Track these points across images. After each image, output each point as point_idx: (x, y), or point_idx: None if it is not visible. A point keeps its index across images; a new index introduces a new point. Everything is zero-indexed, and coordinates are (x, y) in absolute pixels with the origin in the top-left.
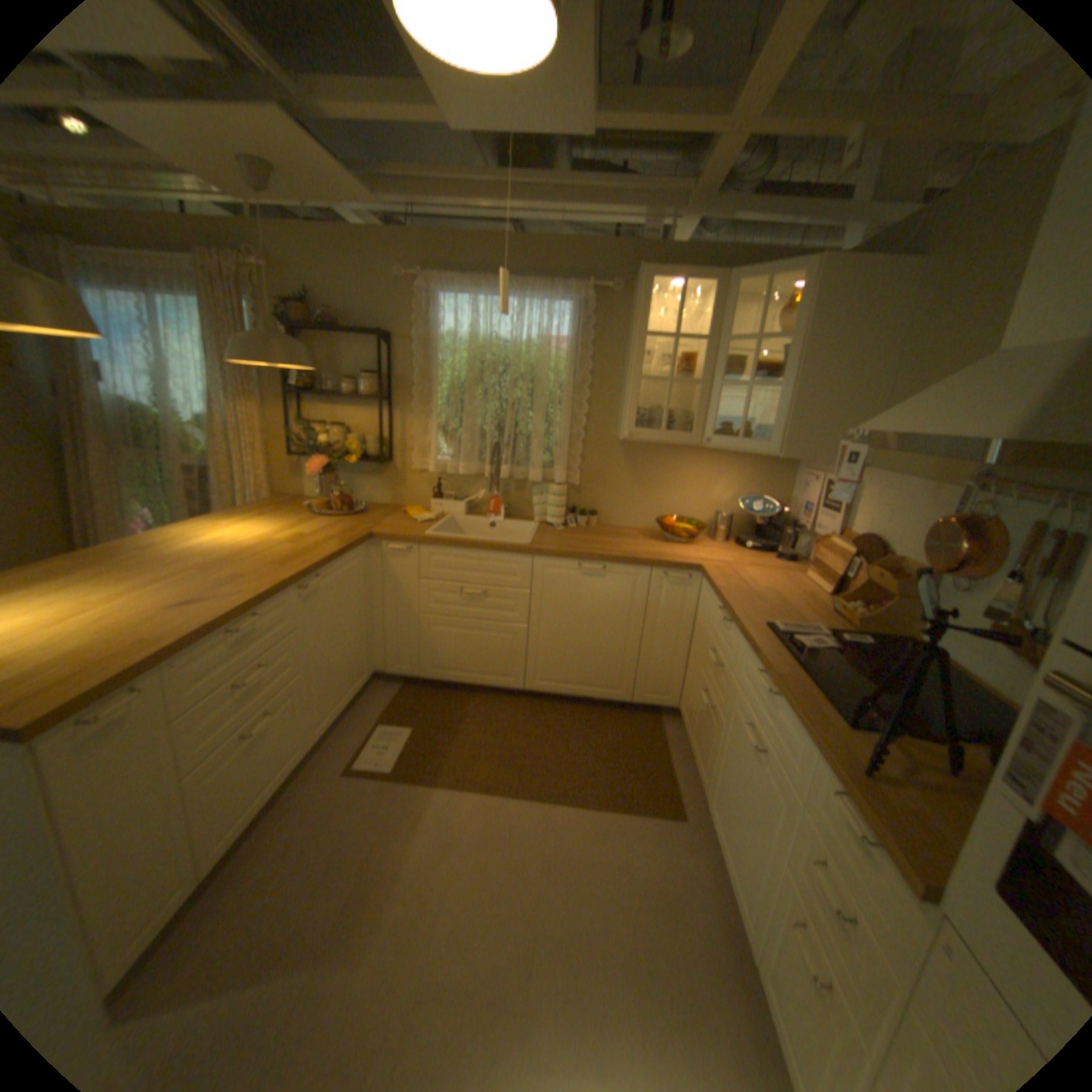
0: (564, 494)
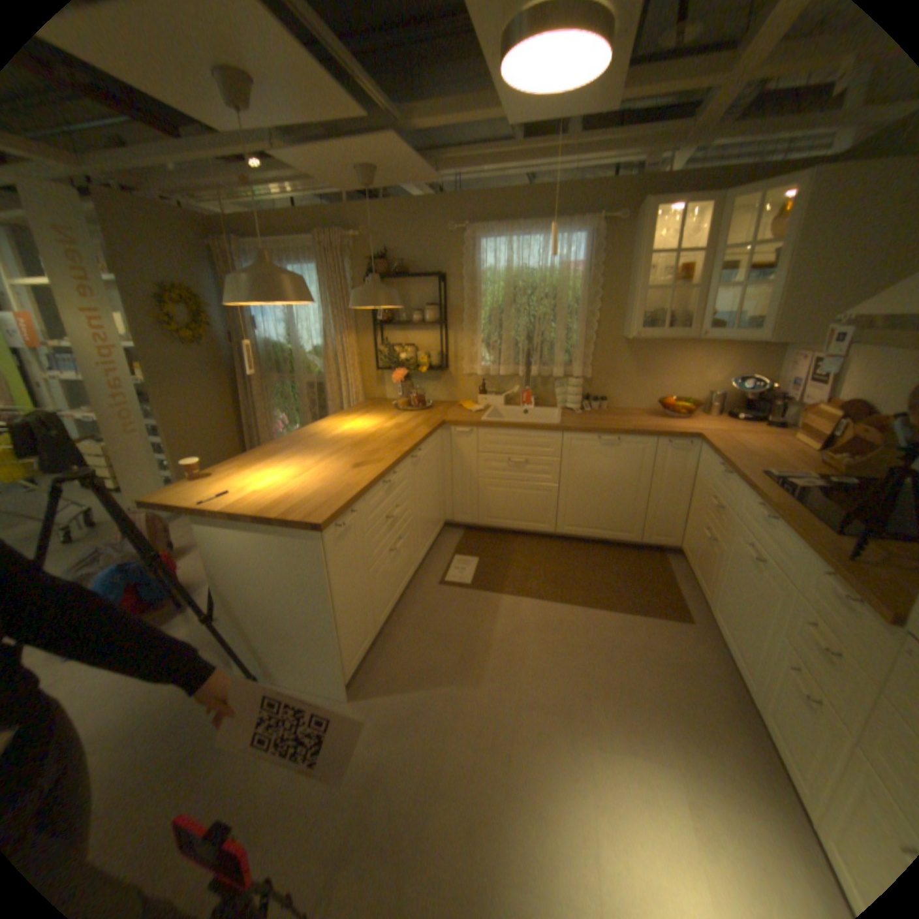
0: (580, 385)
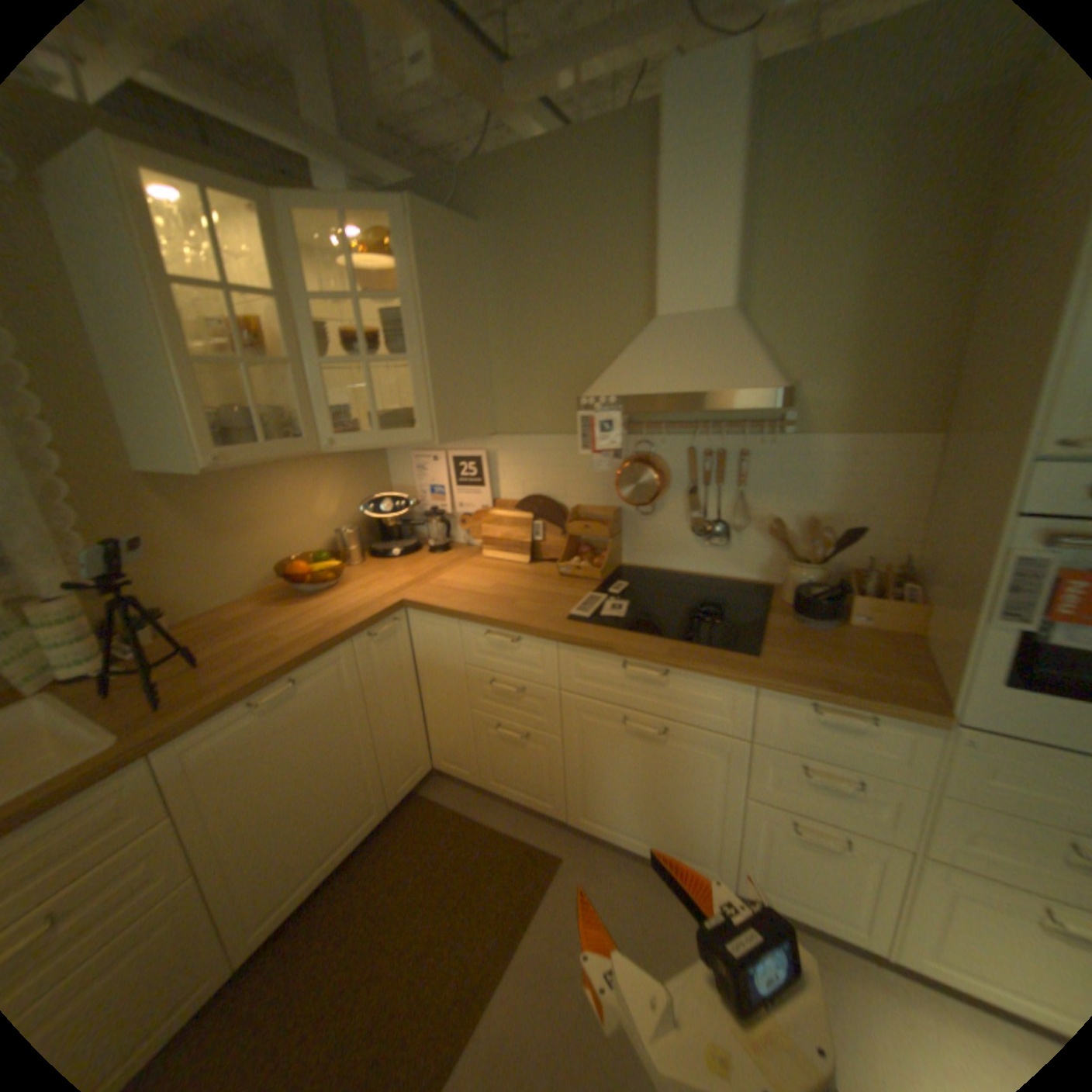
0: (84, 611)
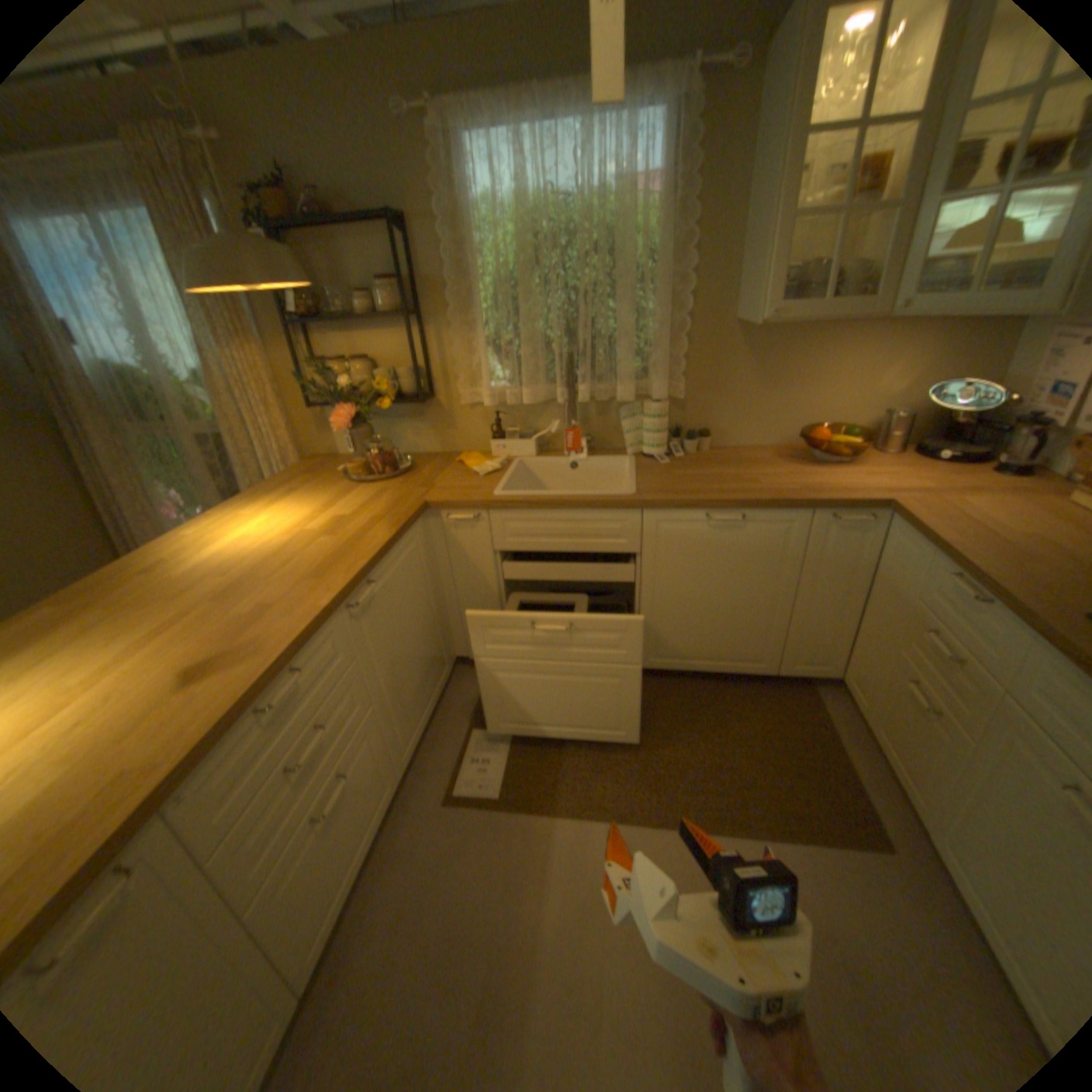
0: (666, 413)
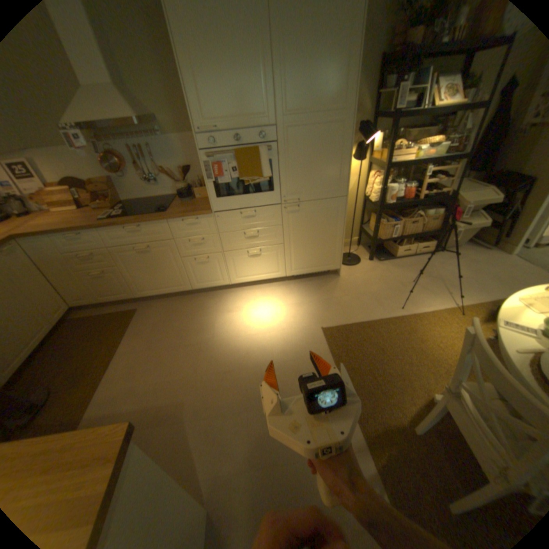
0: None
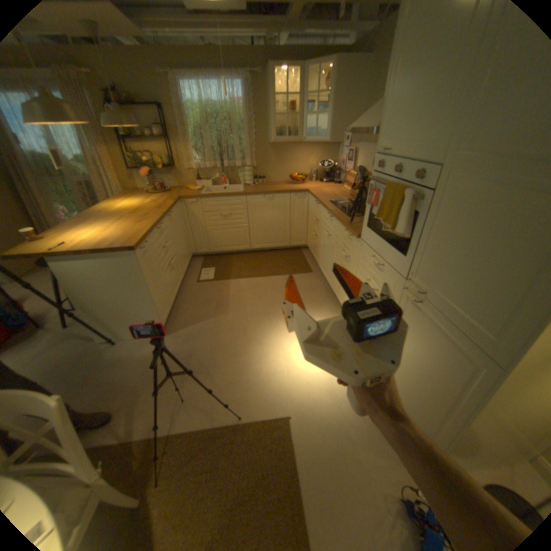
0: (251, 171)
